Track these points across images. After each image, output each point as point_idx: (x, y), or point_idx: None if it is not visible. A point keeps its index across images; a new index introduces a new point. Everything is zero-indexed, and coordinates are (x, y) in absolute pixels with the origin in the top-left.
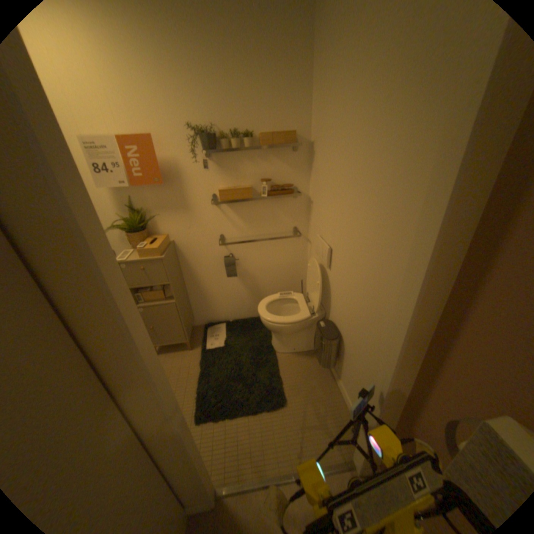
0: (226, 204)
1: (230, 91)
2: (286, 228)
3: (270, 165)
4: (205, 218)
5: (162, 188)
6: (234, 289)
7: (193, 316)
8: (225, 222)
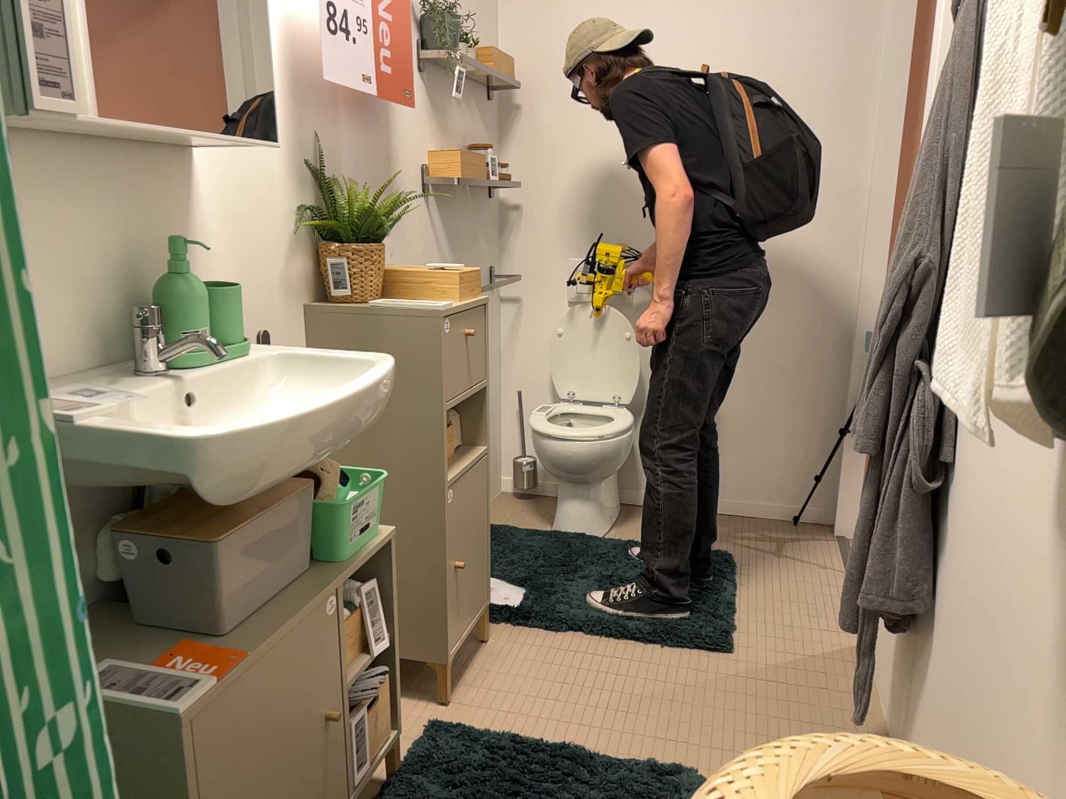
0: (435, 196)
1: None
2: (485, 267)
3: (472, 121)
4: (413, 229)
5: (366, 128)
6: None
7: None
8: (433, 244)
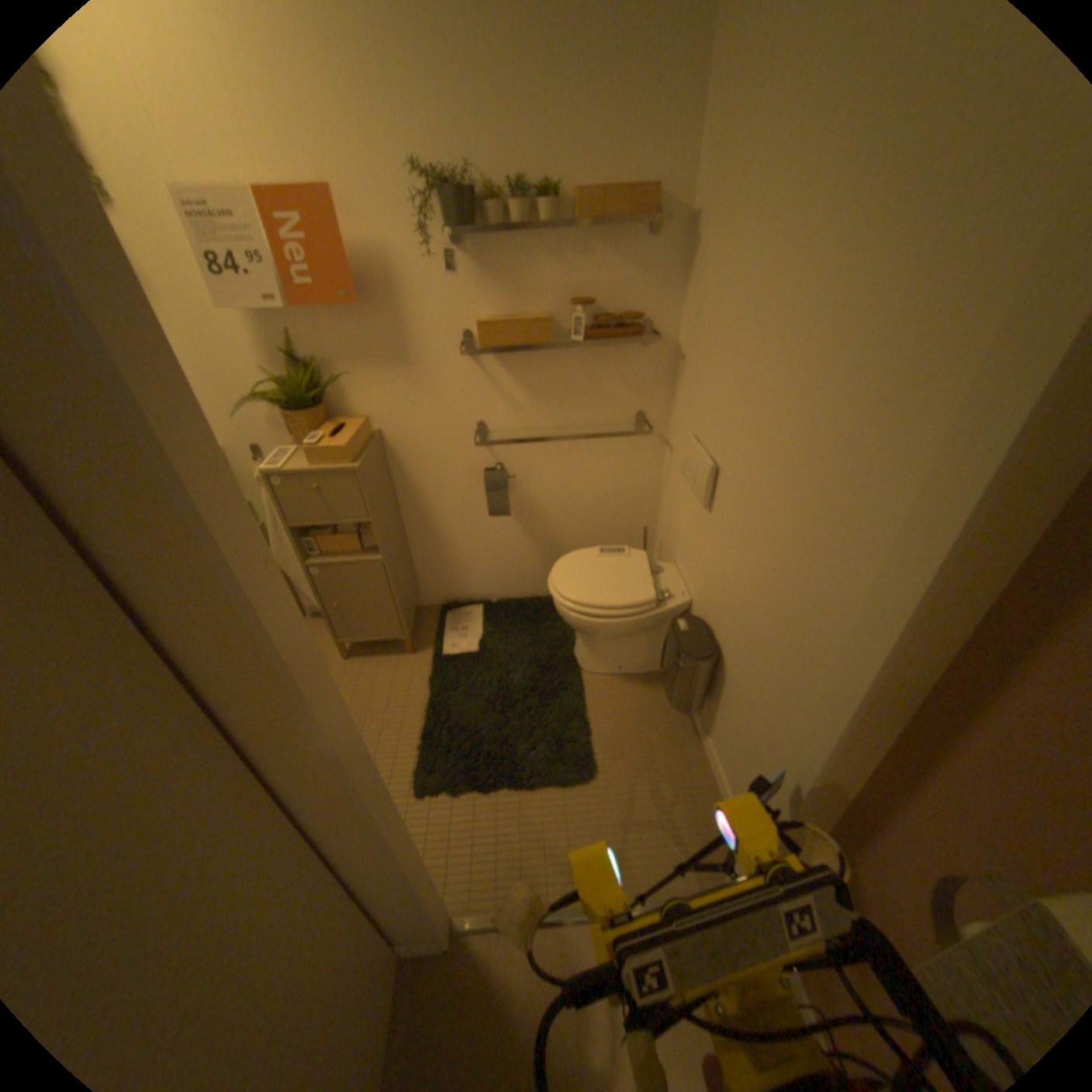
0: (492, 355)
1: (510, 77)
2: (622, 413)
3: (594, 266)
4: (447, 384)
5: (356, 313)
6: (504, 537)
7: (418, 587)
8: (489, 395)
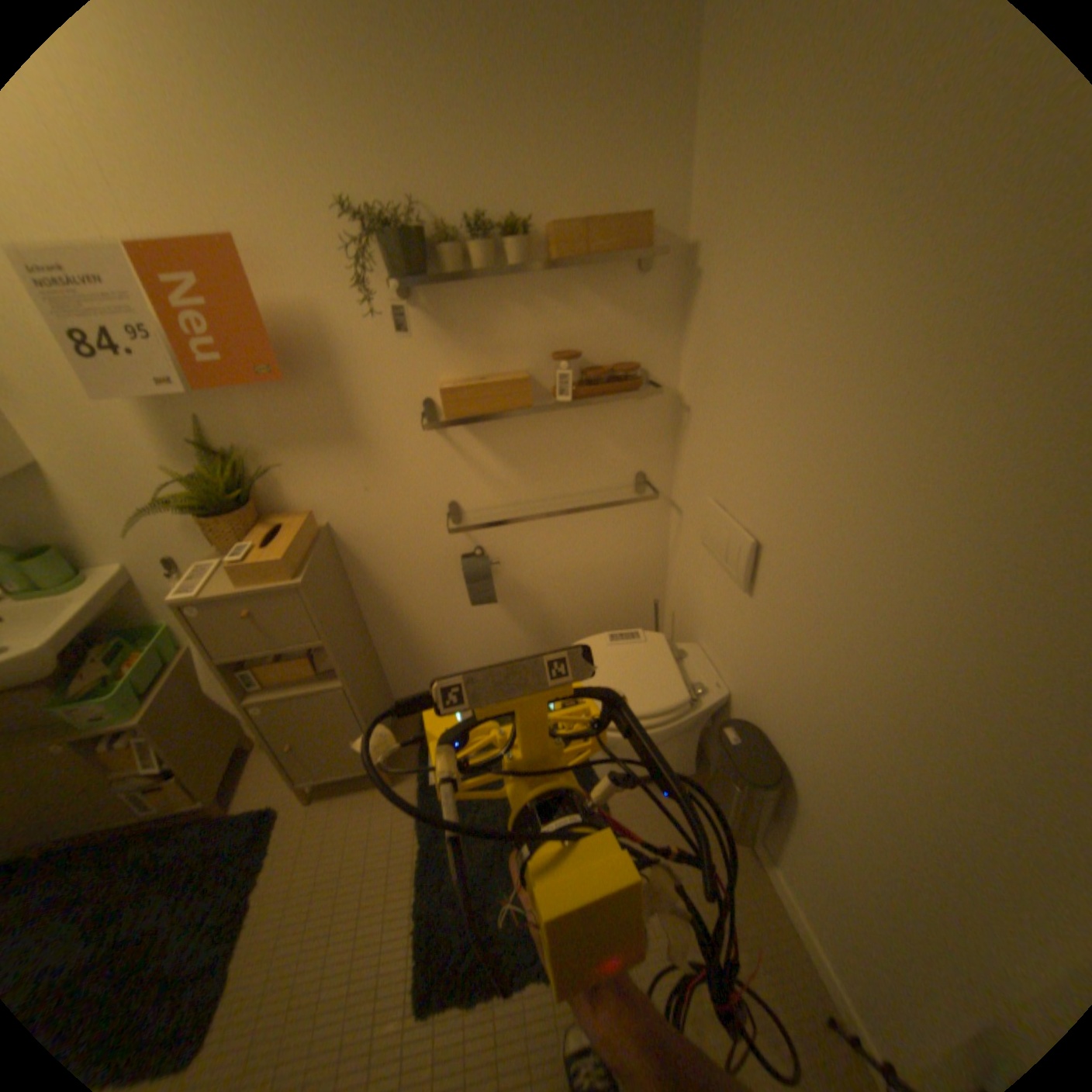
0: (460, 423)
1: (458, 93)
2: (618, 475)
3: (576, 312)
4: (407, 461)
5: (284, 387)
6: (490, 627)
7: (391, 695)
8: (460, 469)
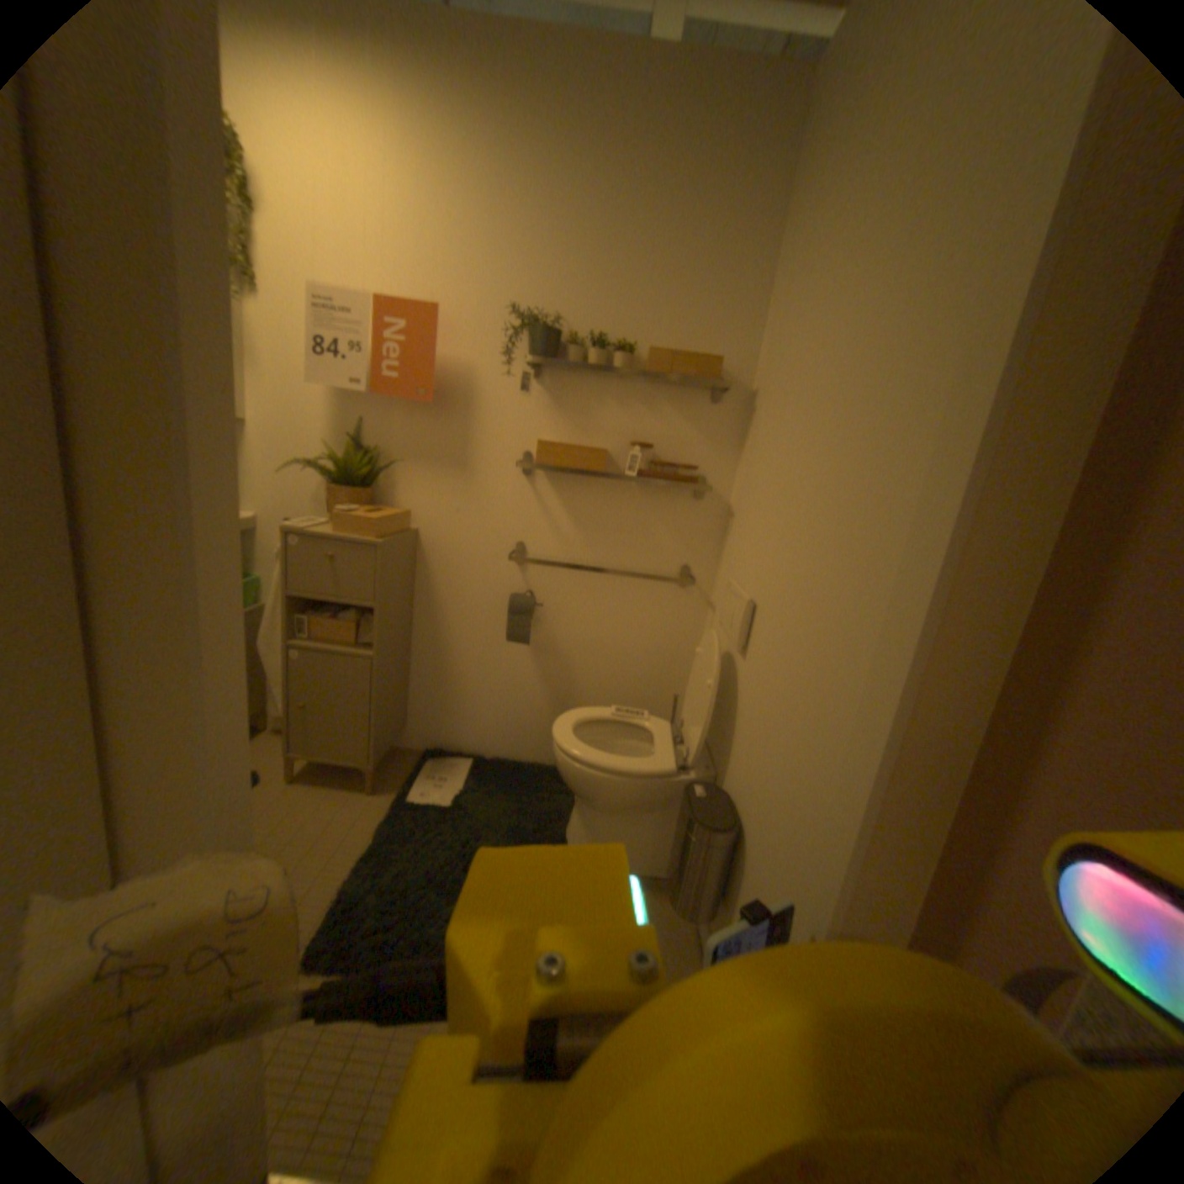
0: (548, 475)
1: (609, 261)
2: (668, 559)
3: (659, 415)
4: (497, 495)
5: (429, 413)
6: (518, 676)
7: (407, 718)
8: (536, 514)
